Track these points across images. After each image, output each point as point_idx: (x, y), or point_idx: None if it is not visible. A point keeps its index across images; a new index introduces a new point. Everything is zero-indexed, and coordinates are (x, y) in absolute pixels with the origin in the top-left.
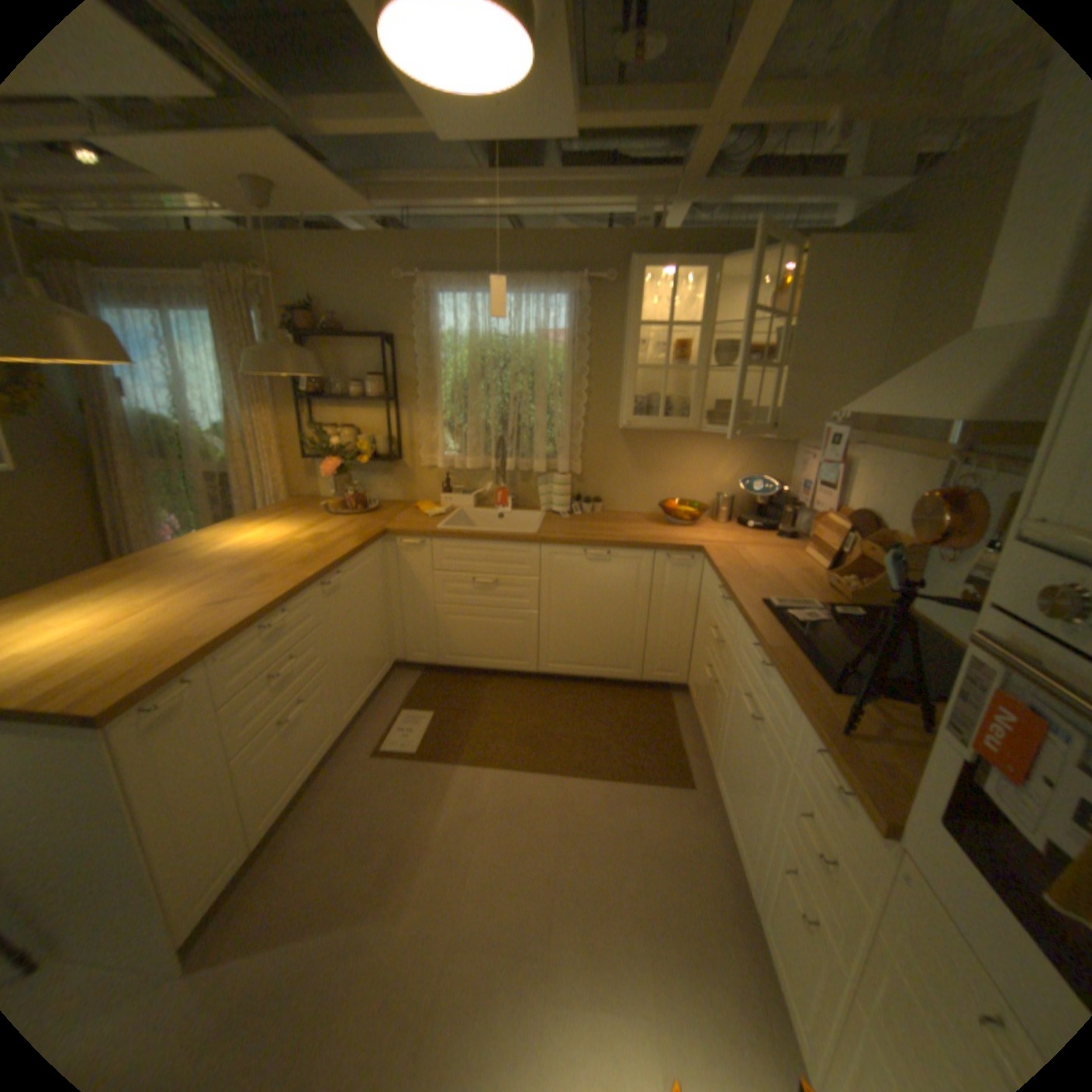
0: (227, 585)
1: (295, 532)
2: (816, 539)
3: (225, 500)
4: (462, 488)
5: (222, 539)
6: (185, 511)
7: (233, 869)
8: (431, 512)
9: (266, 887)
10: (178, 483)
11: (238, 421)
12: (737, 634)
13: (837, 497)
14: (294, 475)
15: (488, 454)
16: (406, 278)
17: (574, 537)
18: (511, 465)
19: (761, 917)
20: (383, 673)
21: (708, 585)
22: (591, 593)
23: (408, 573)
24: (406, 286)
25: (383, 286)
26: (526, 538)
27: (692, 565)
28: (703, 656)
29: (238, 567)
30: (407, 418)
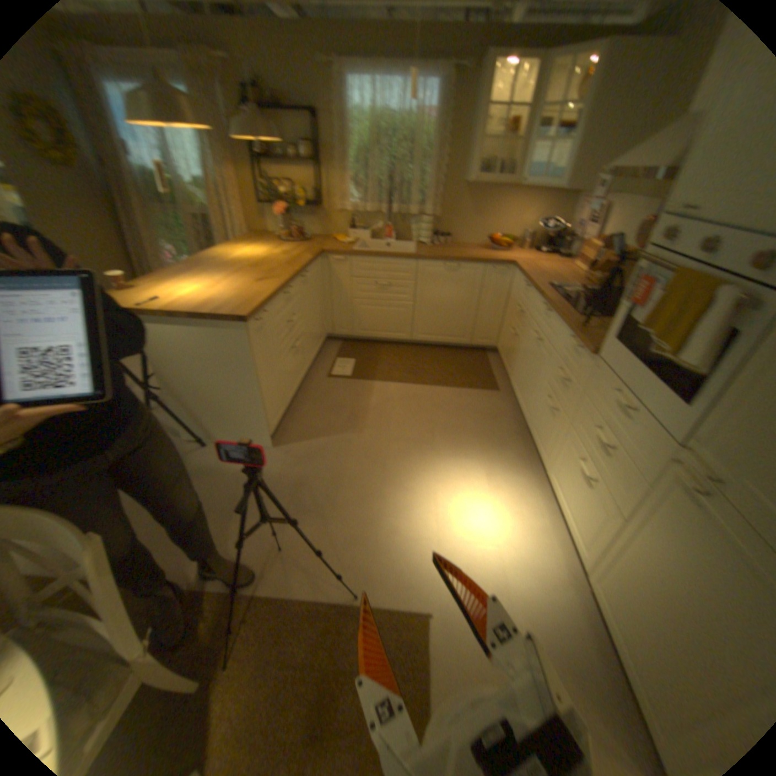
0: (257, 274)
1: (271, 251)
2: (582, 256)
3: (206, 235)
4: (363, 227)
5: (231, 254)
6: (181, 243)
7: (283, 412)
8: (347, 242)
9: (297, 423)
10: (173, 223)
11: (213, 177)
12: (532, 305)
13: (598, 229)
14: (251, 217)
15: (380, 203)
16: (326, 63)
17: (439, 256)
18: (396, 211)
19: (530, 430)
20: (324, 340)
21: (516, 285)
22: (446, 292)
23: (337, 280)
24: (327, 70)
25: (310, 69)
26: (409, 257)
27: (507, 274)
28: (509, 327)
29: (255, 267)
30: (326, 176)
